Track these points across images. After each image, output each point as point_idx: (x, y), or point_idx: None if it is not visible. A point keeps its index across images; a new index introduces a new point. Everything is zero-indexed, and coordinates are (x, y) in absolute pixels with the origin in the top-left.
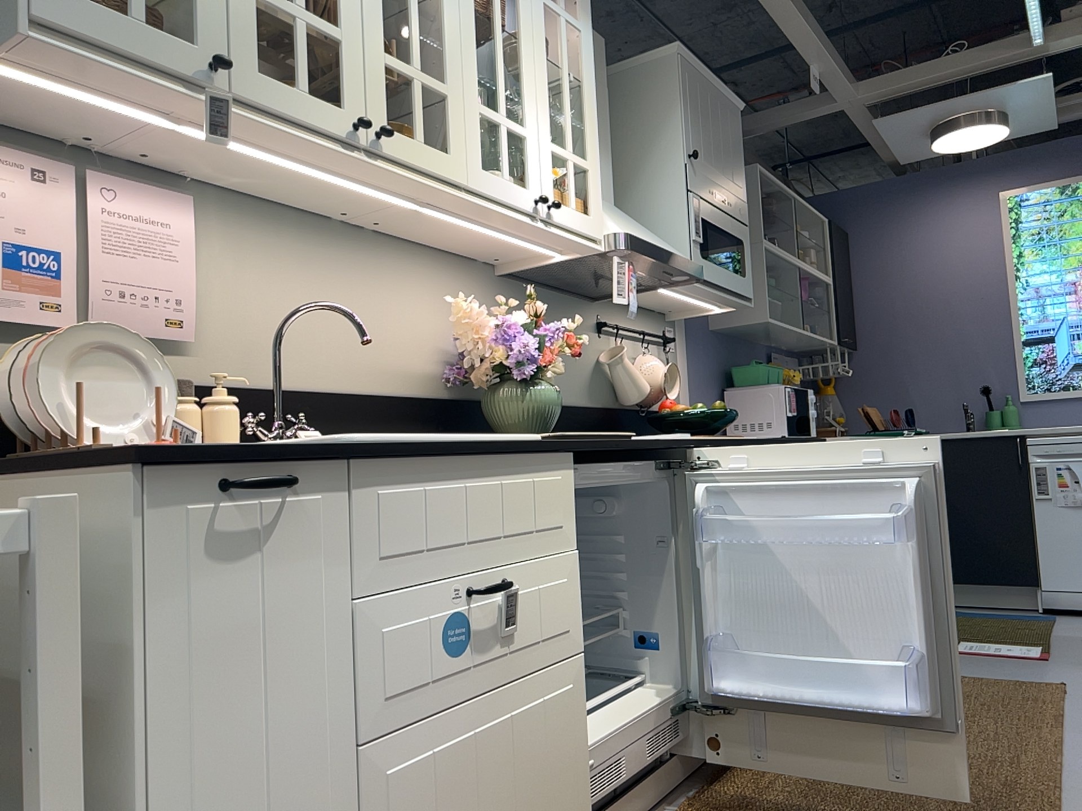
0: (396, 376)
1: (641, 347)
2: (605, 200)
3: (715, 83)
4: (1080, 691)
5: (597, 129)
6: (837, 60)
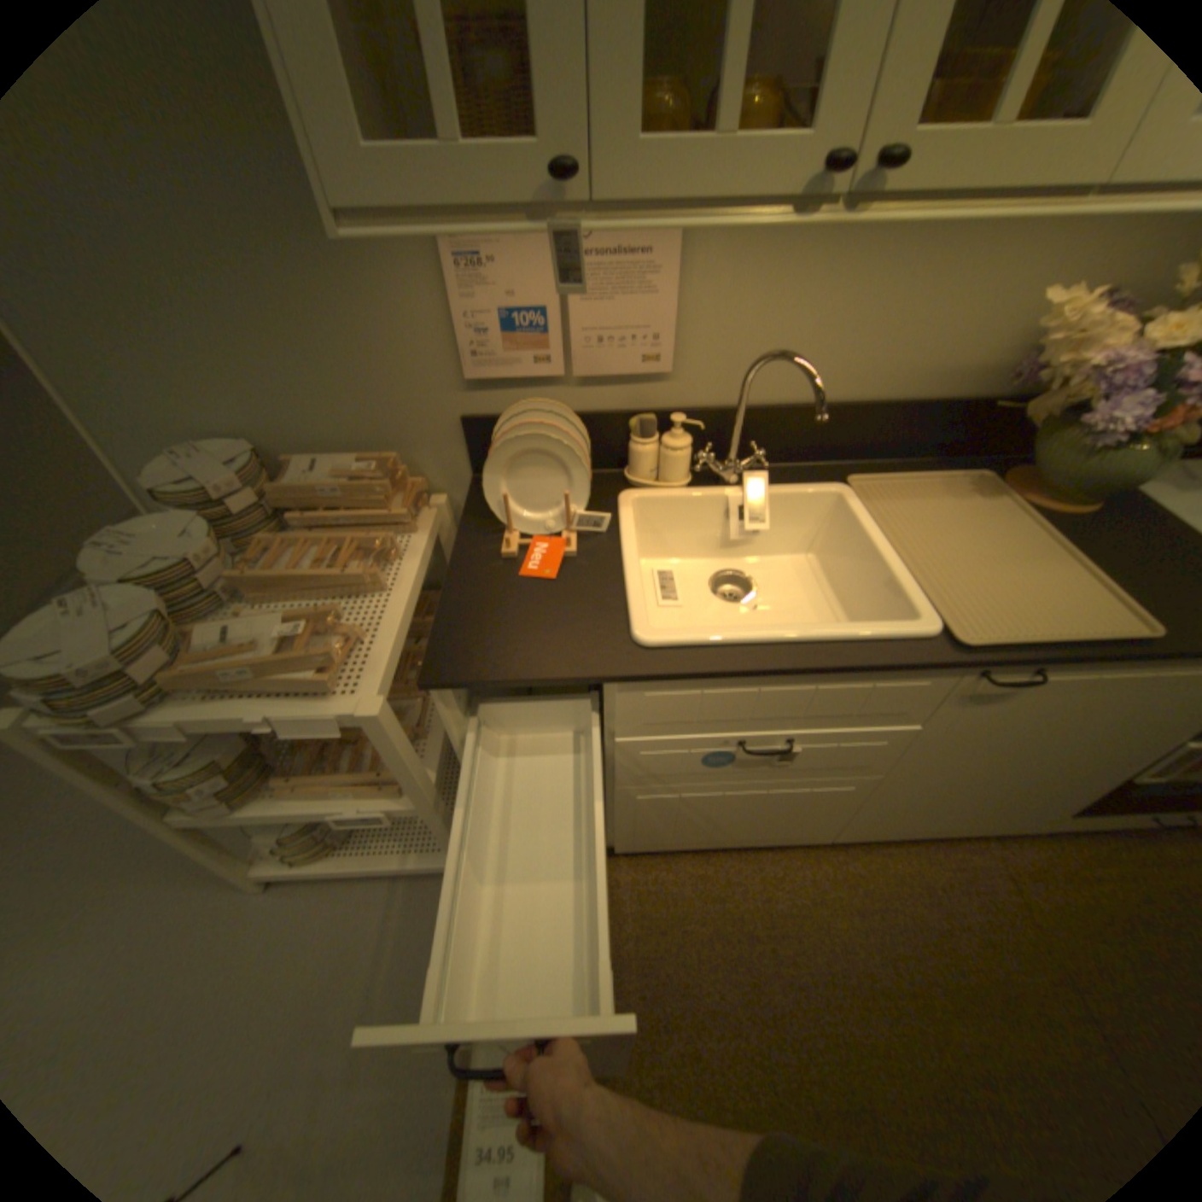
0: (933, 376)
1: None
2: None
3: None
4: None
5: None
6: None
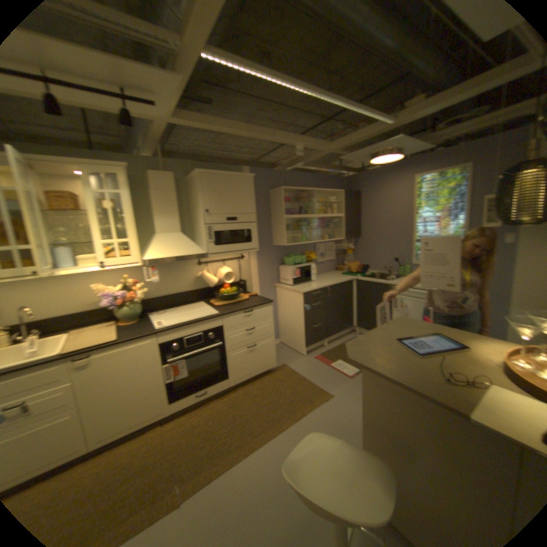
0: (87, 305)
1: (222, 264)
2: (170, 233)
3: (227, 173)
4: (332, 402)
5: (132, 225)
6: (307, 140)
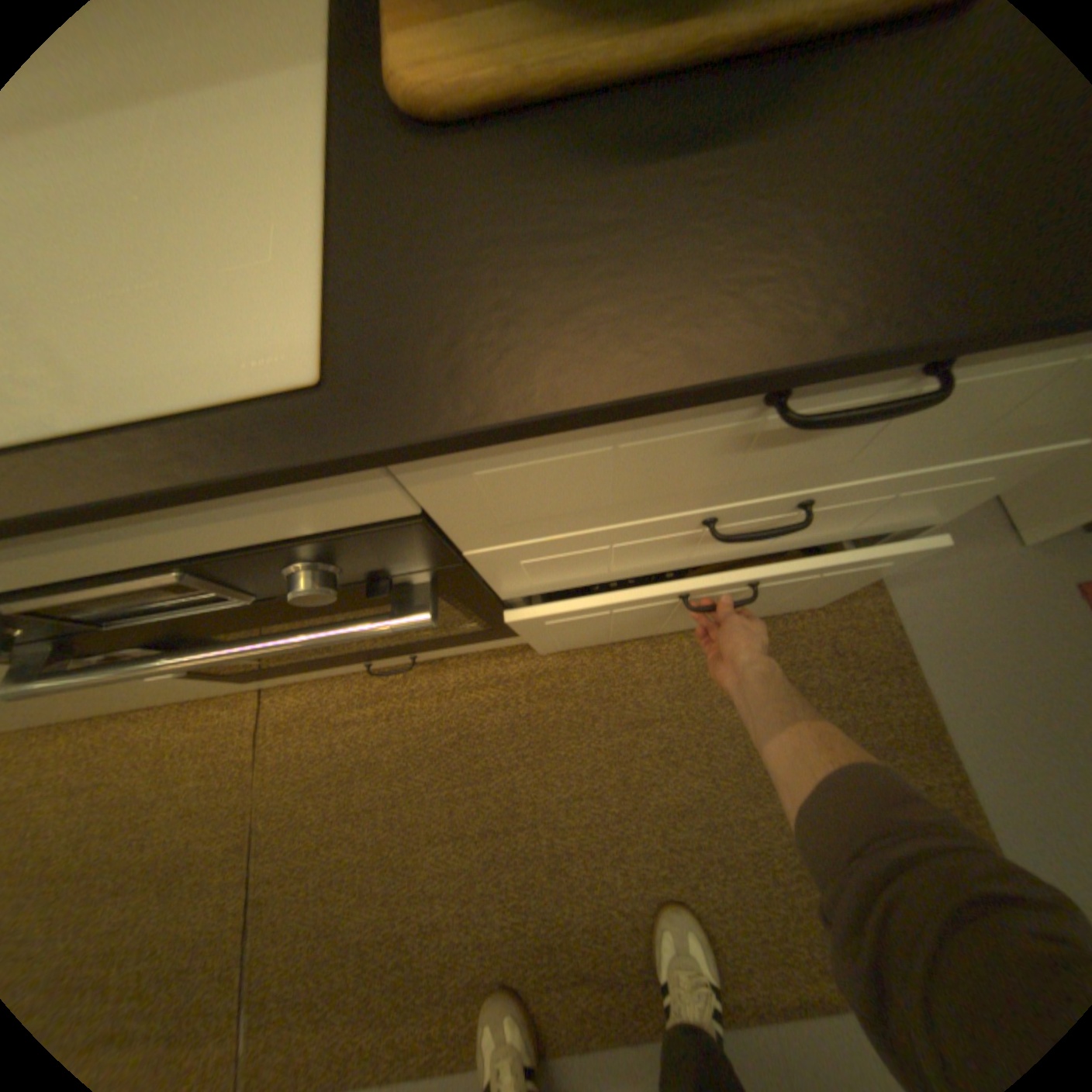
0: None
1: None
2: None
3: None
4: None
5: None
6: None
